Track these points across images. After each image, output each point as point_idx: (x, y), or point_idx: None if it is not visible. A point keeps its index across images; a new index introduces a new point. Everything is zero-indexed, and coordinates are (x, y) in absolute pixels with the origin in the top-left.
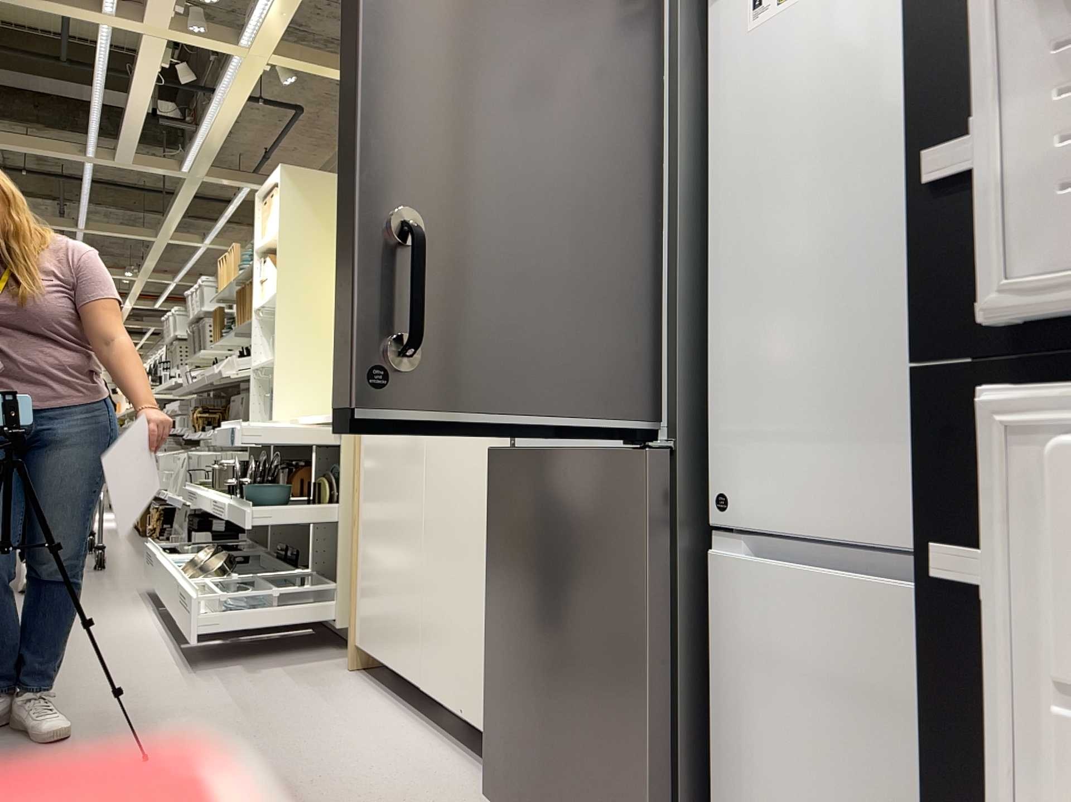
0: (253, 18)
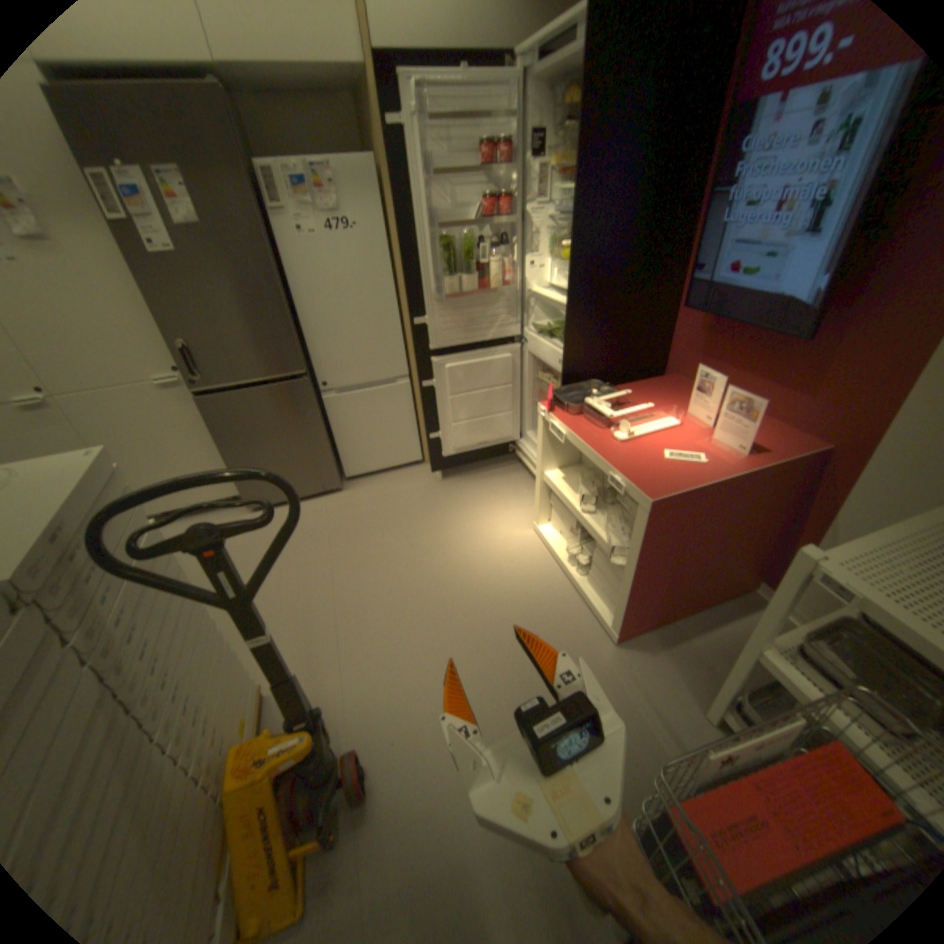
0: None
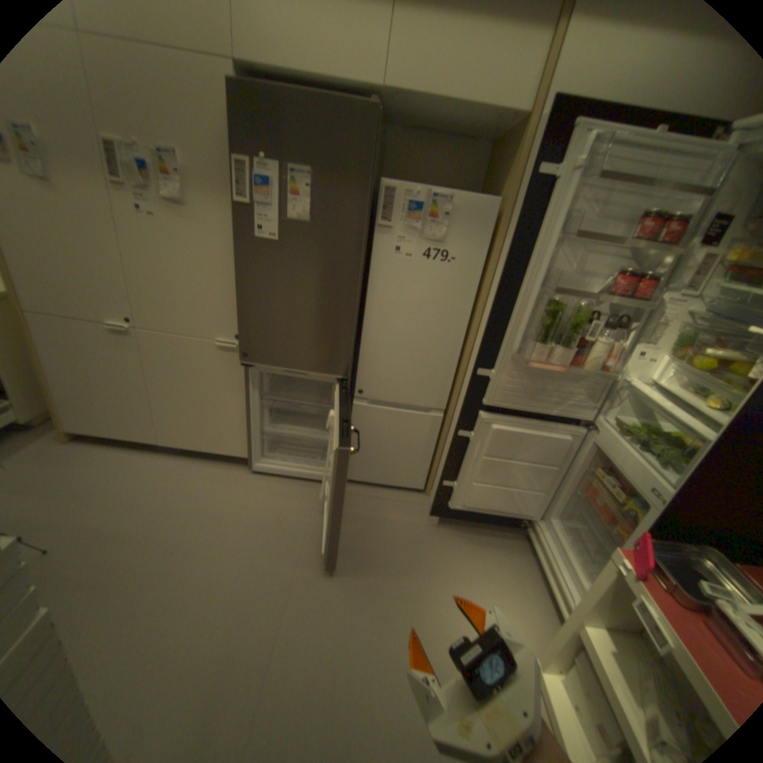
0: None
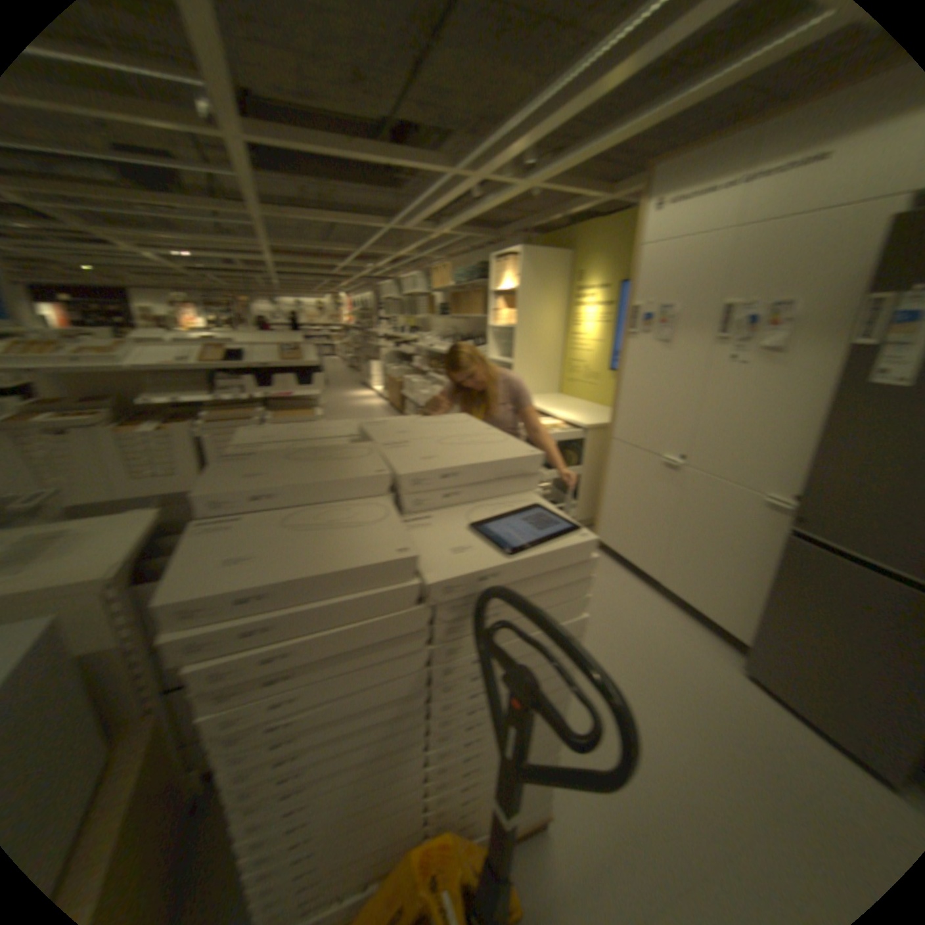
0: (541, 166)
